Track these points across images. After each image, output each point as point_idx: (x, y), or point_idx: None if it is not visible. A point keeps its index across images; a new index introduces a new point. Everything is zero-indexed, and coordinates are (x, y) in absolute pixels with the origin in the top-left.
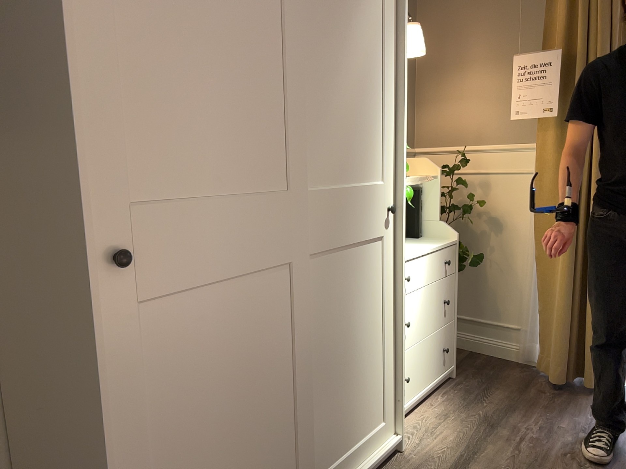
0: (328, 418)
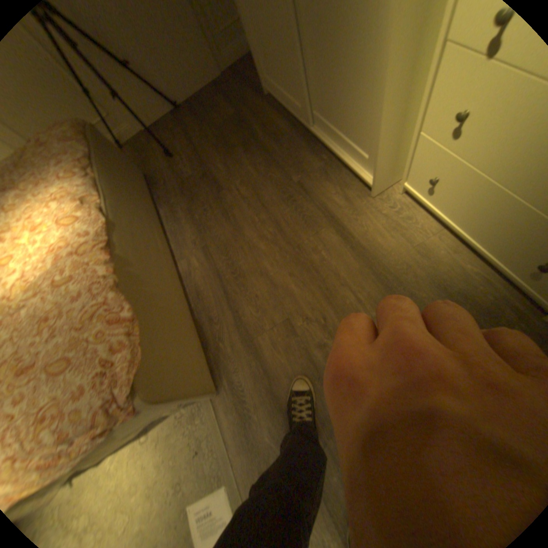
0: (319, 83)
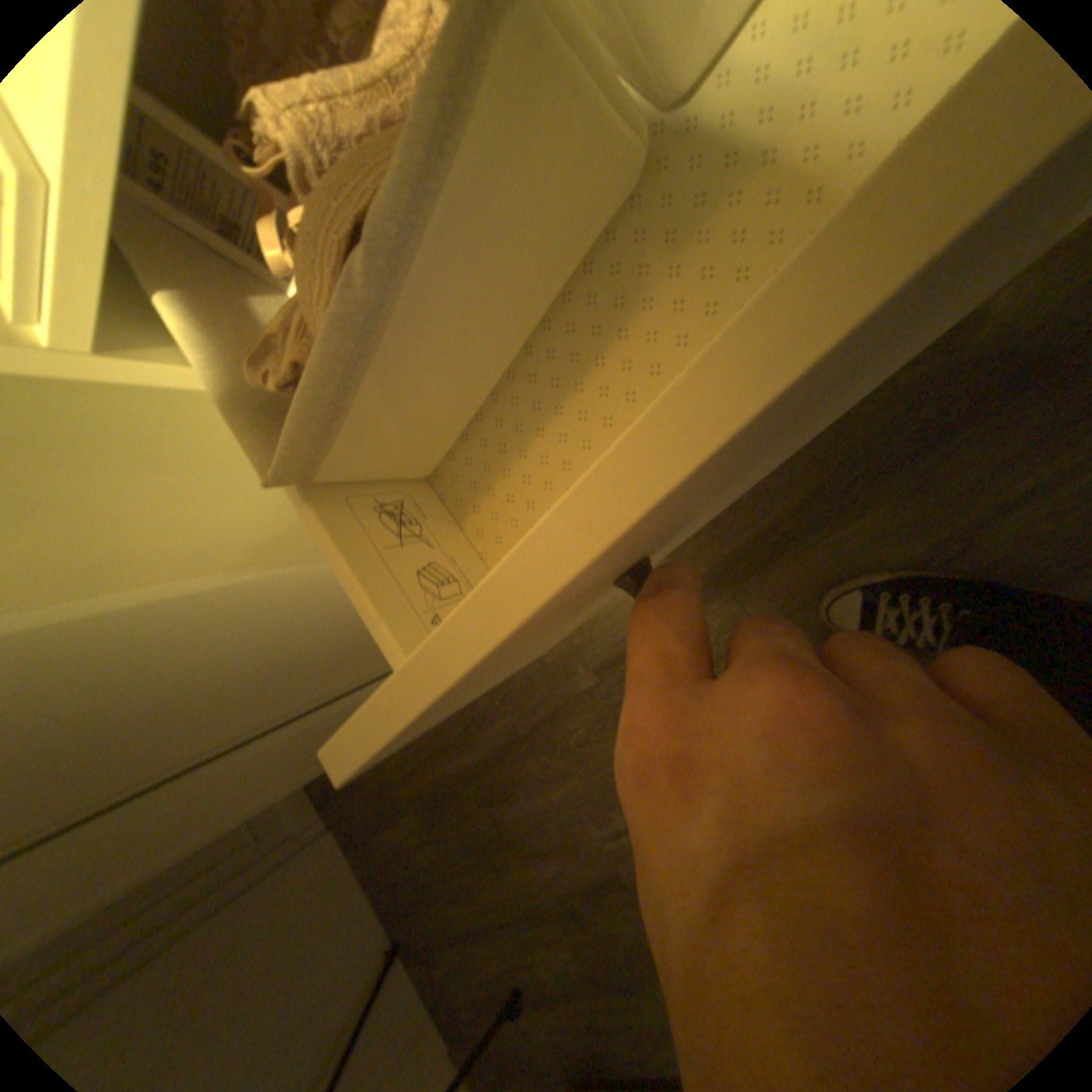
0: None
